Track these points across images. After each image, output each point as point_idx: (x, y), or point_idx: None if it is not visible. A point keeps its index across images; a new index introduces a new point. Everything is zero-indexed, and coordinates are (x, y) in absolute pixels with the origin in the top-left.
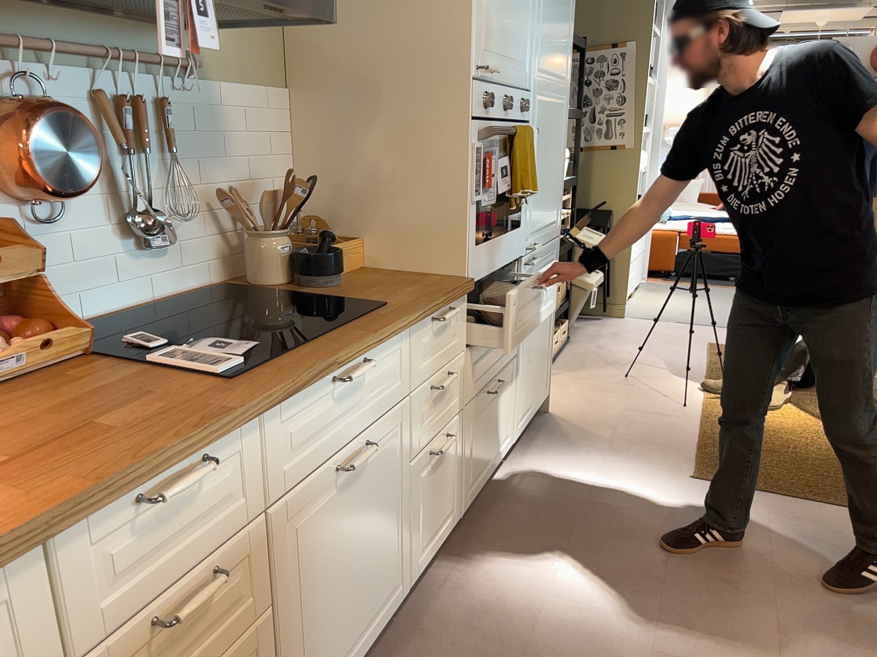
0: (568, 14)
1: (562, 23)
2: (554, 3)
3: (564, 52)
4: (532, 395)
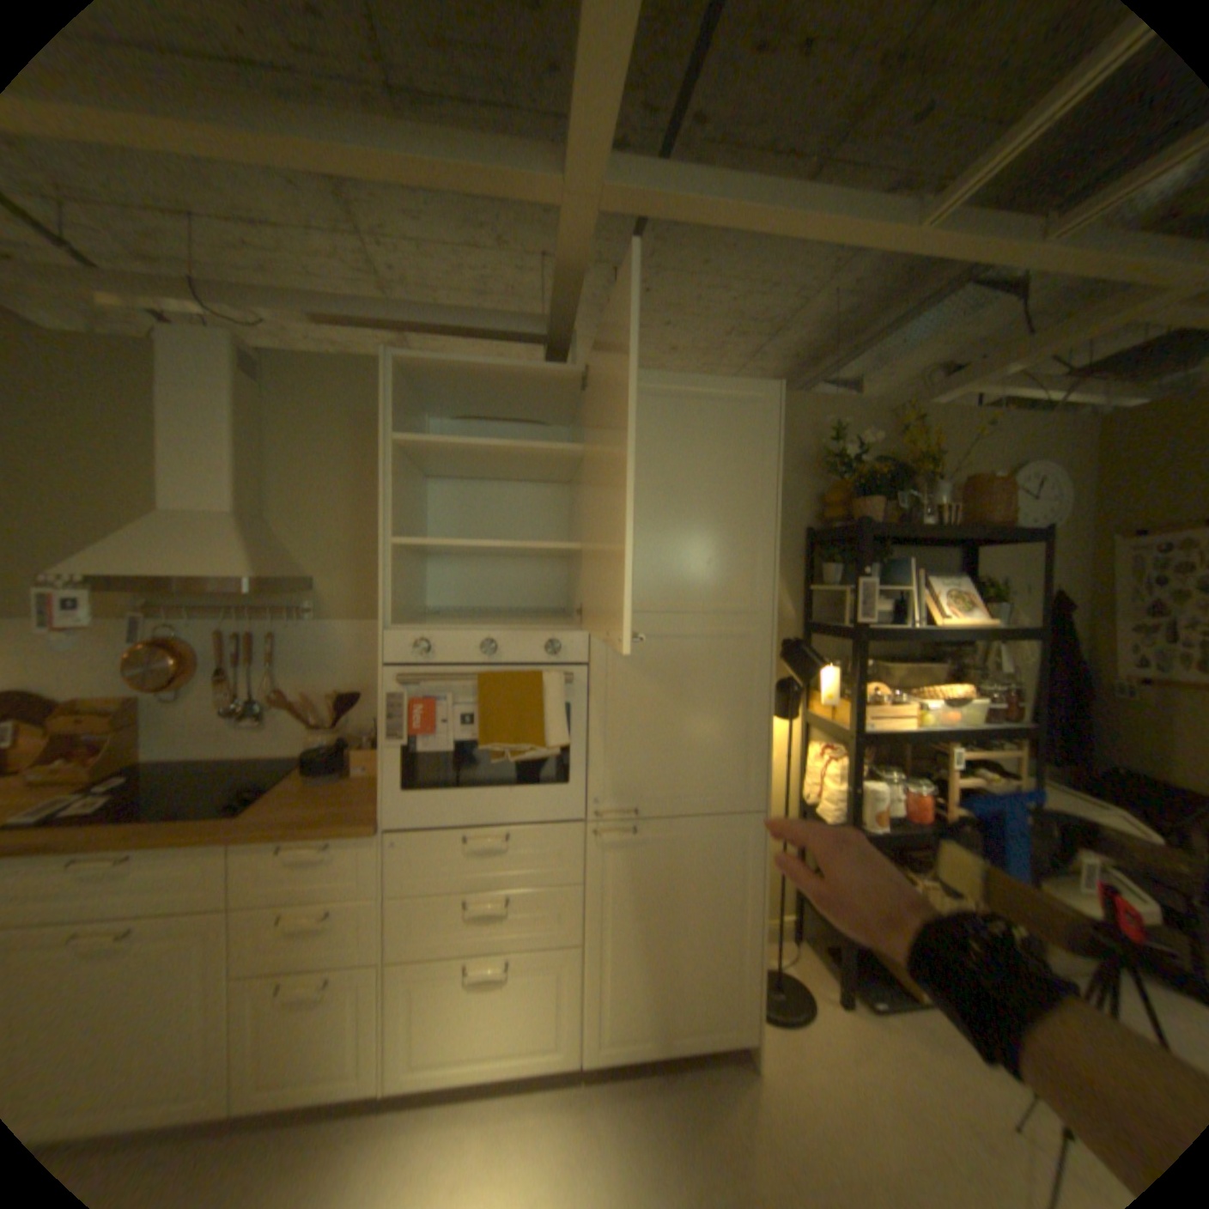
0: (741, 526)
1: (709, 541)
2: (666, 523)
3: (729, 573)
4: (657, 1022)
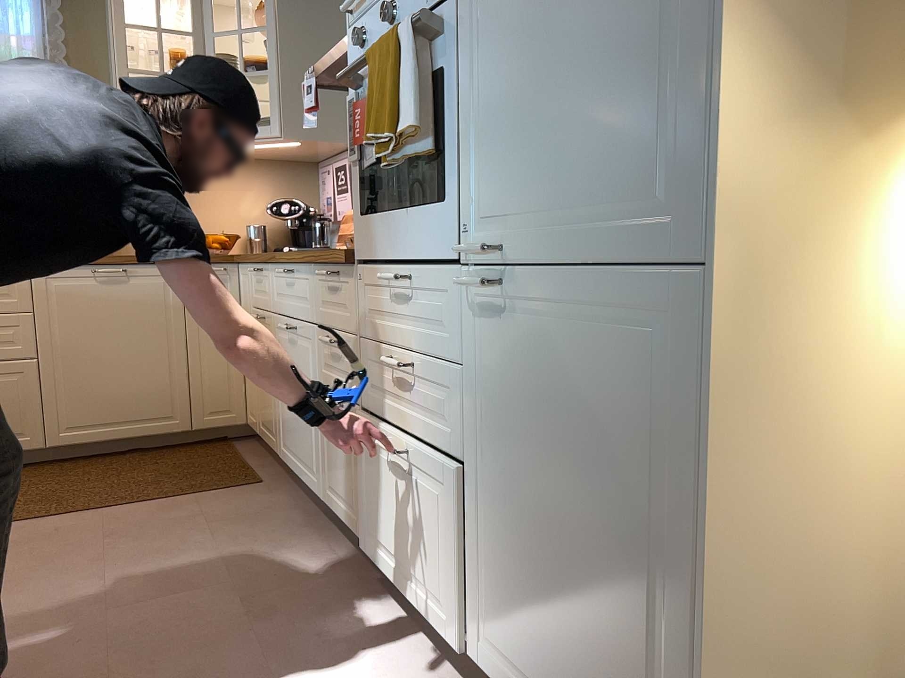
0: None
1: None
2: None
3: None
4: (542, 667)
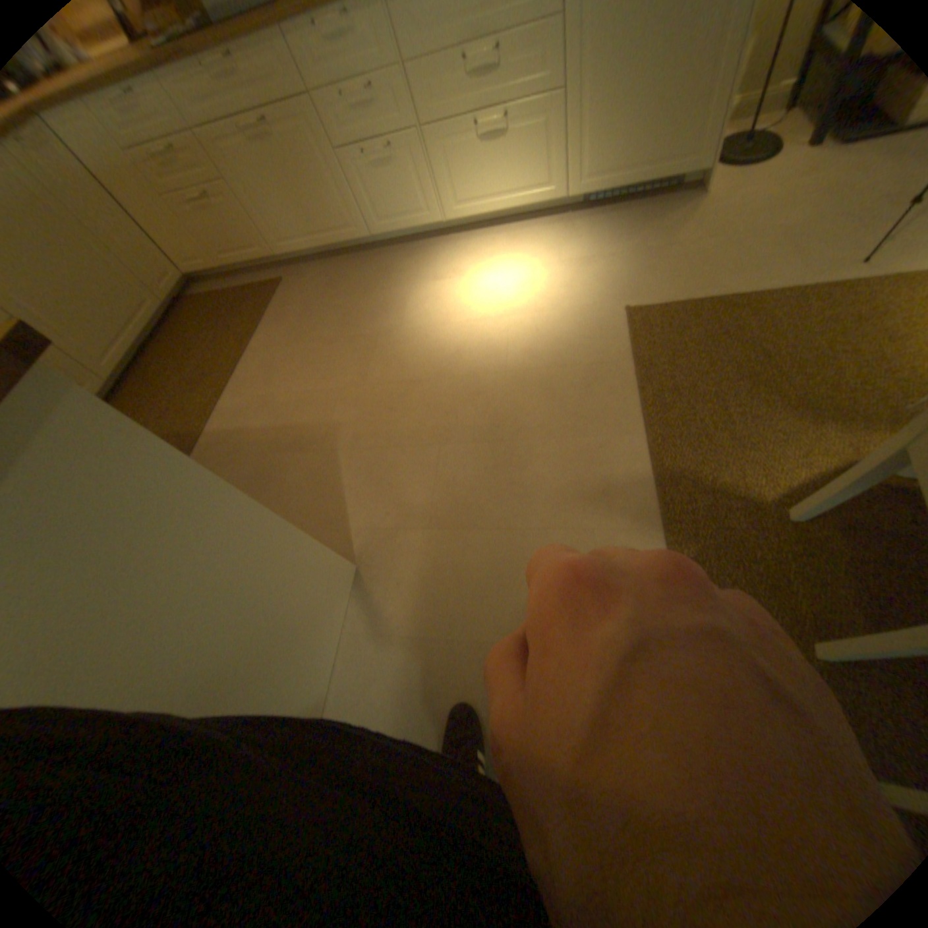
0: None
1: None
2: None
3: None
4: (627, 150)
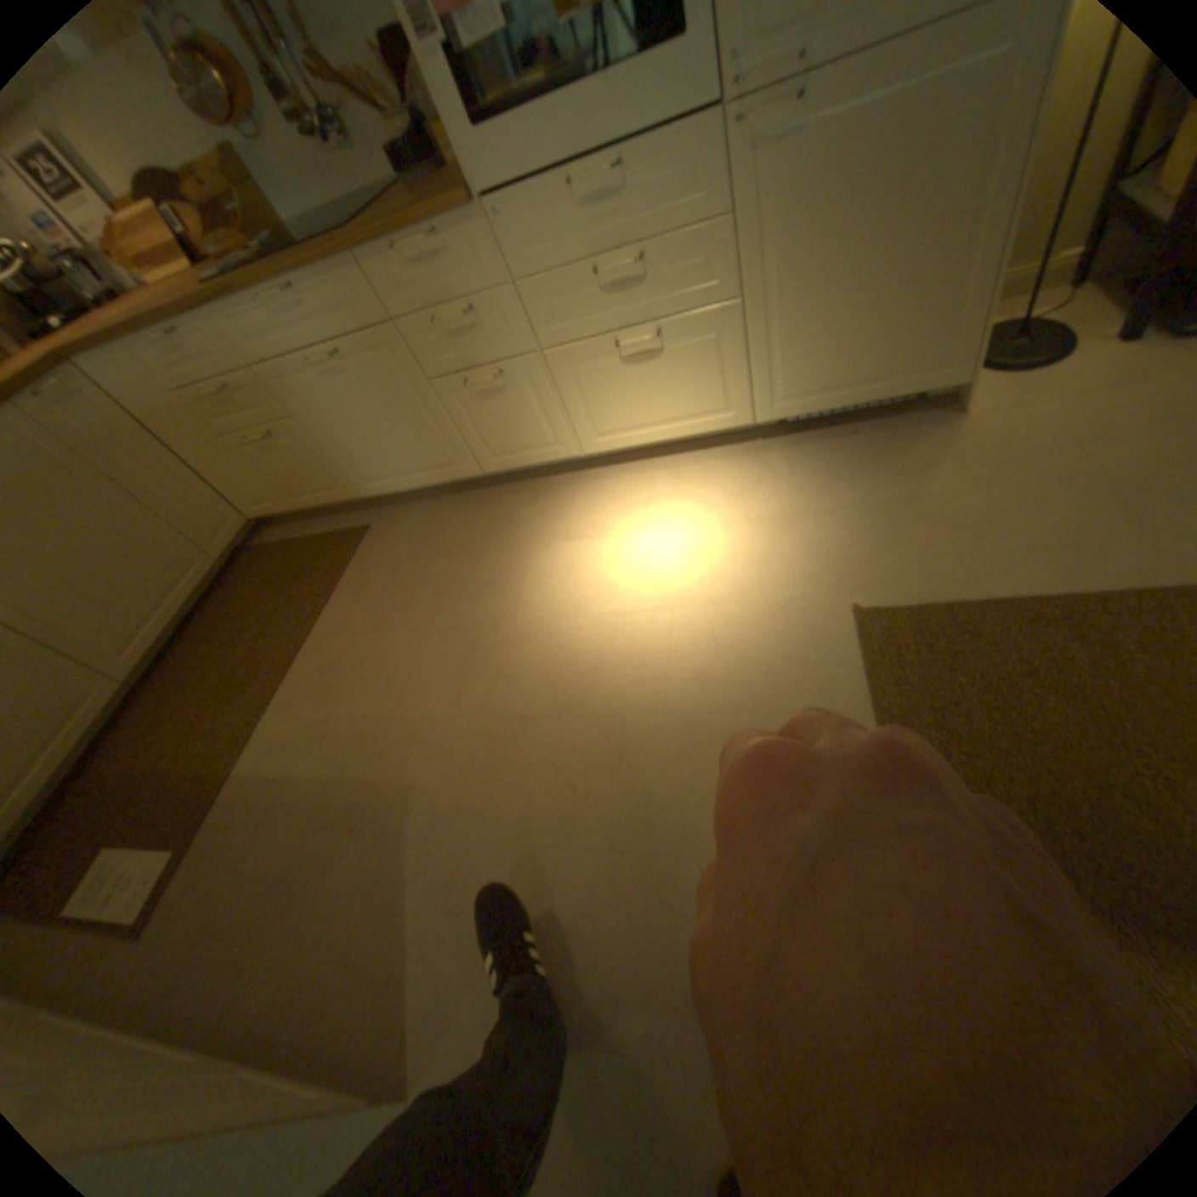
0: None
1: None
2: None
3: None
4: (840, 369)
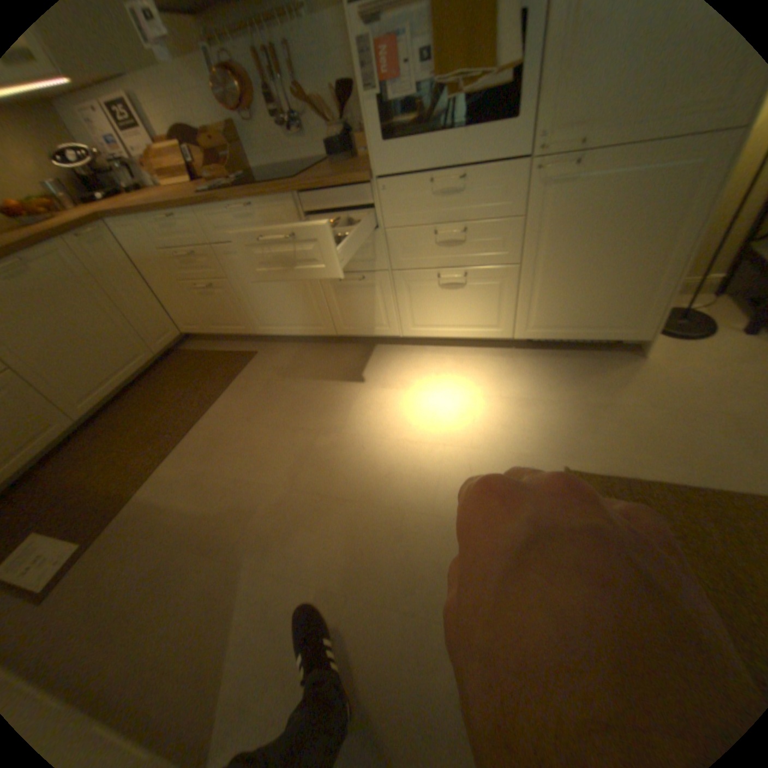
0: None
1: None
2: None
3: None
4: (573, 317)
